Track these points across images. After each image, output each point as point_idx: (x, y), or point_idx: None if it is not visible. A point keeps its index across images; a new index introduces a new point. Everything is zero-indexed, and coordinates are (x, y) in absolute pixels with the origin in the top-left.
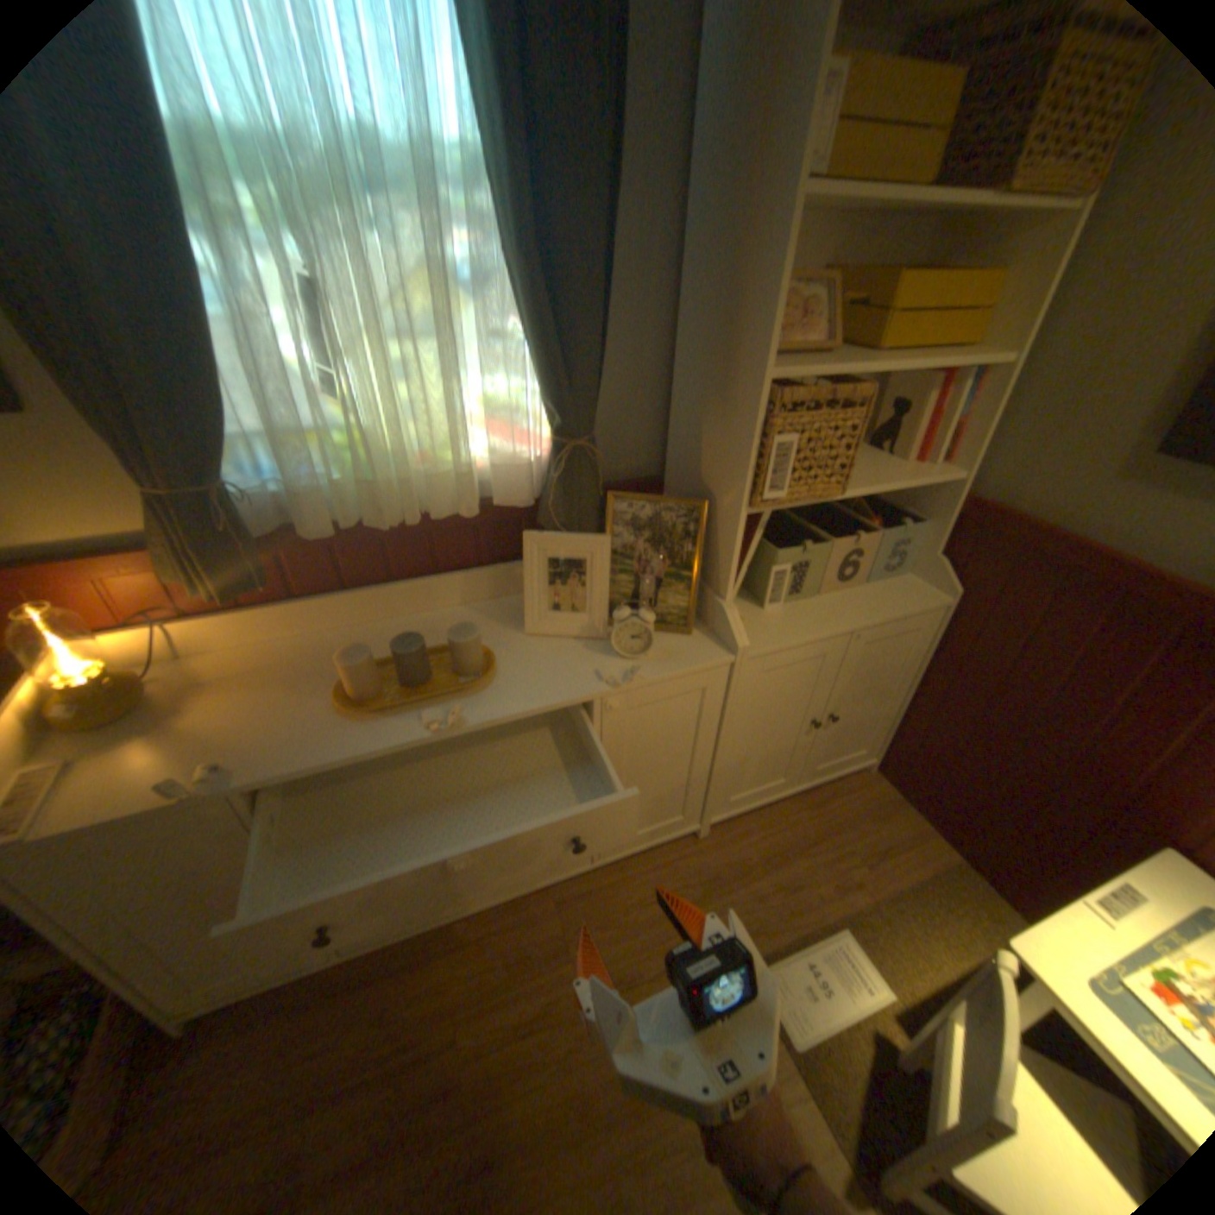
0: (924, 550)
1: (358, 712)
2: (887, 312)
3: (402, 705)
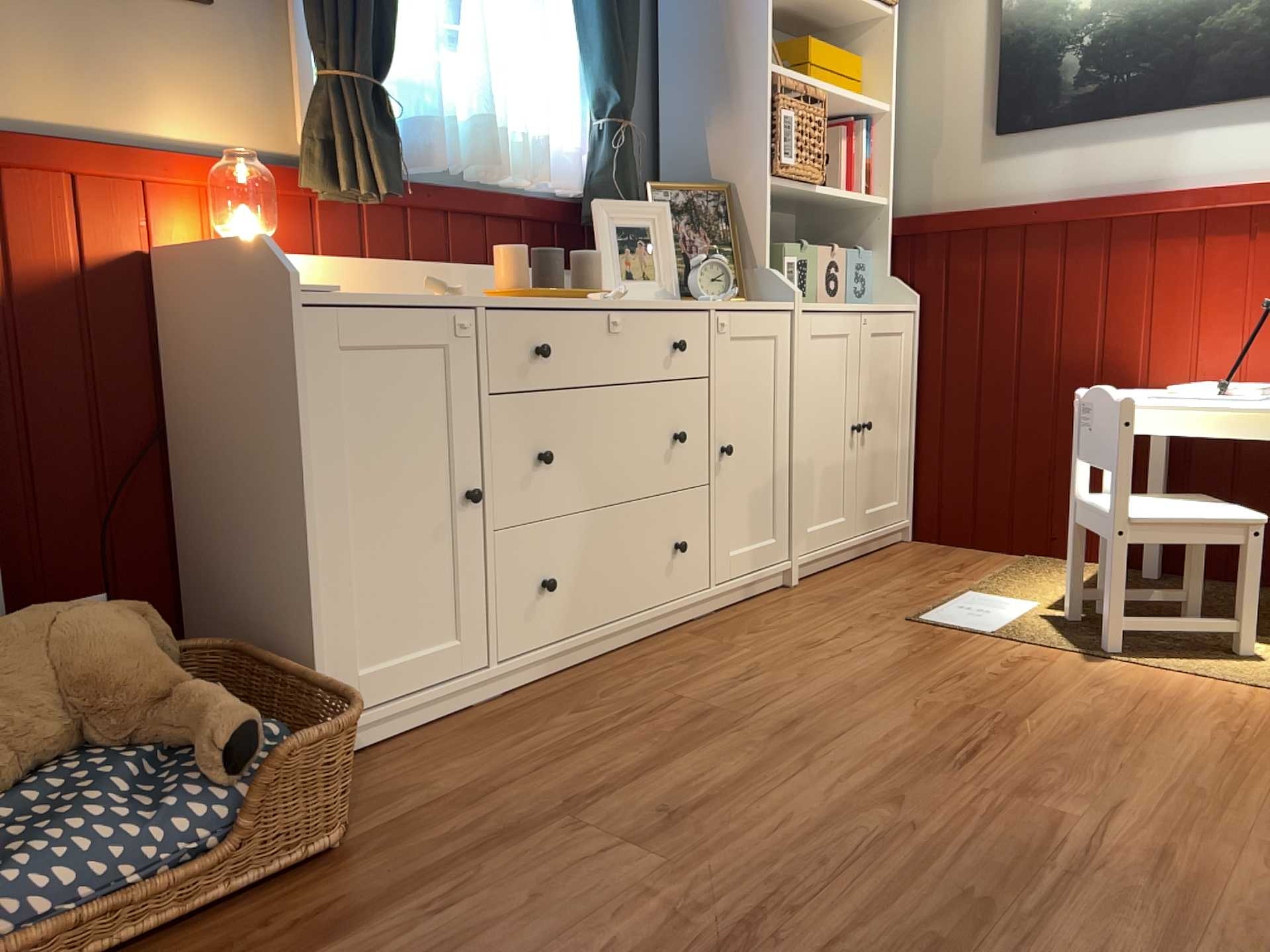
0: (876, 277)
1: (532, 289)
2: (806, 65)
3: (564, 291)
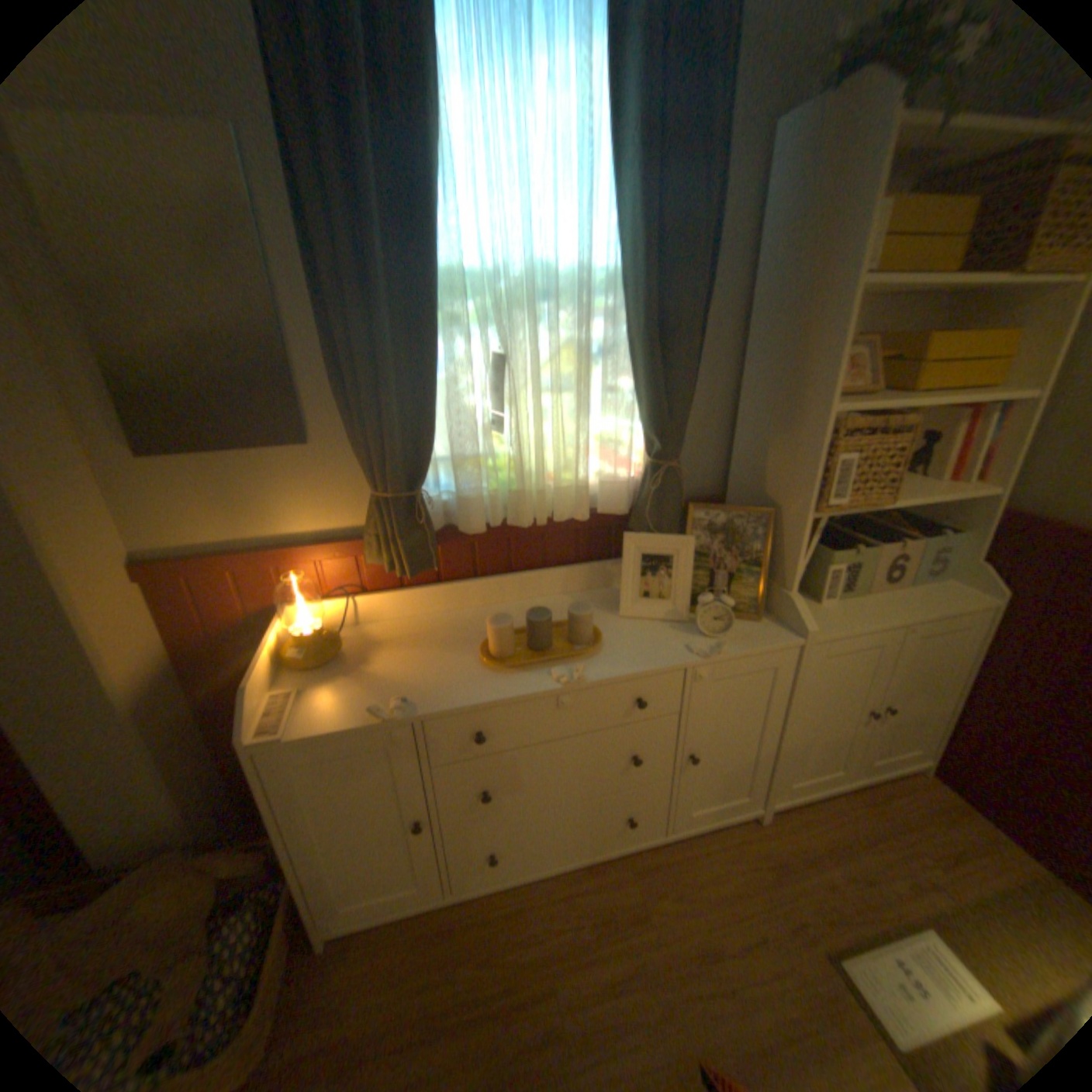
0: (966, 557)
1: (503, 666)
2: (921, 363)
3: (535, 663)
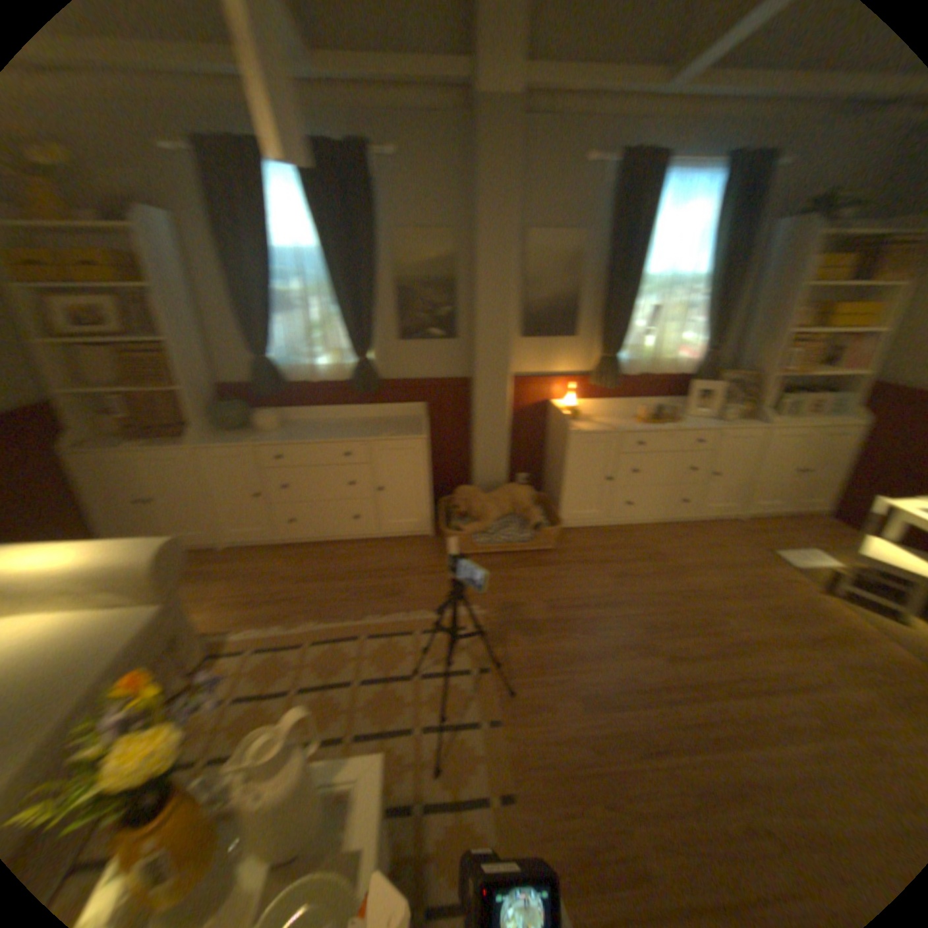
0: (852, 405)
1: (648, 422)
2: (832, 316)
3: (660, 422)
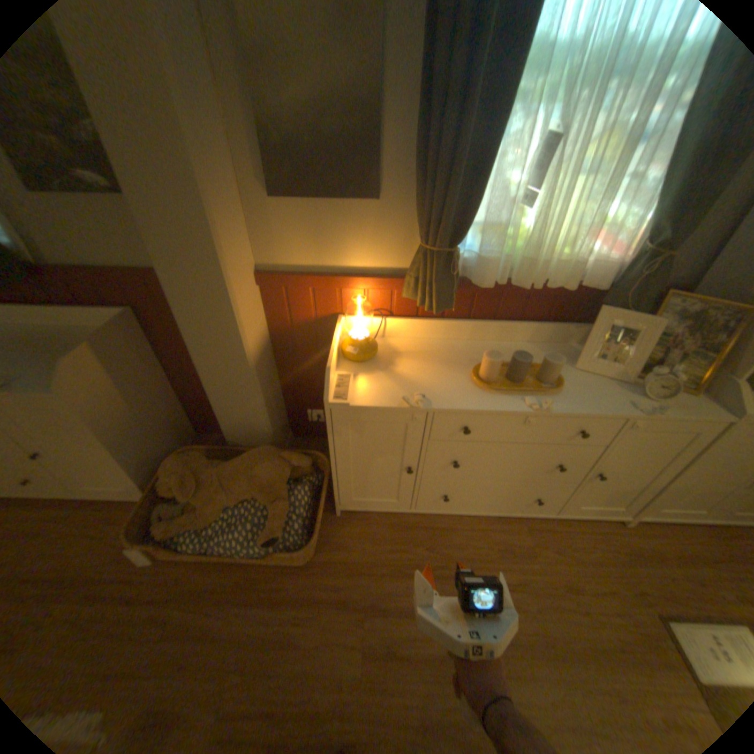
0: None
1: (490, 387)
2: None
3: (513, 390)
